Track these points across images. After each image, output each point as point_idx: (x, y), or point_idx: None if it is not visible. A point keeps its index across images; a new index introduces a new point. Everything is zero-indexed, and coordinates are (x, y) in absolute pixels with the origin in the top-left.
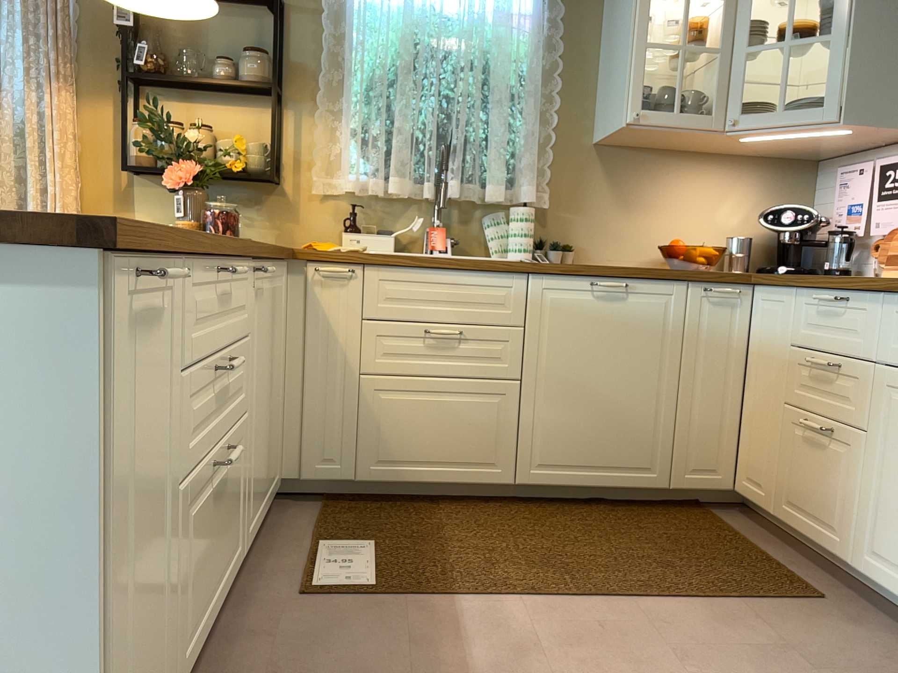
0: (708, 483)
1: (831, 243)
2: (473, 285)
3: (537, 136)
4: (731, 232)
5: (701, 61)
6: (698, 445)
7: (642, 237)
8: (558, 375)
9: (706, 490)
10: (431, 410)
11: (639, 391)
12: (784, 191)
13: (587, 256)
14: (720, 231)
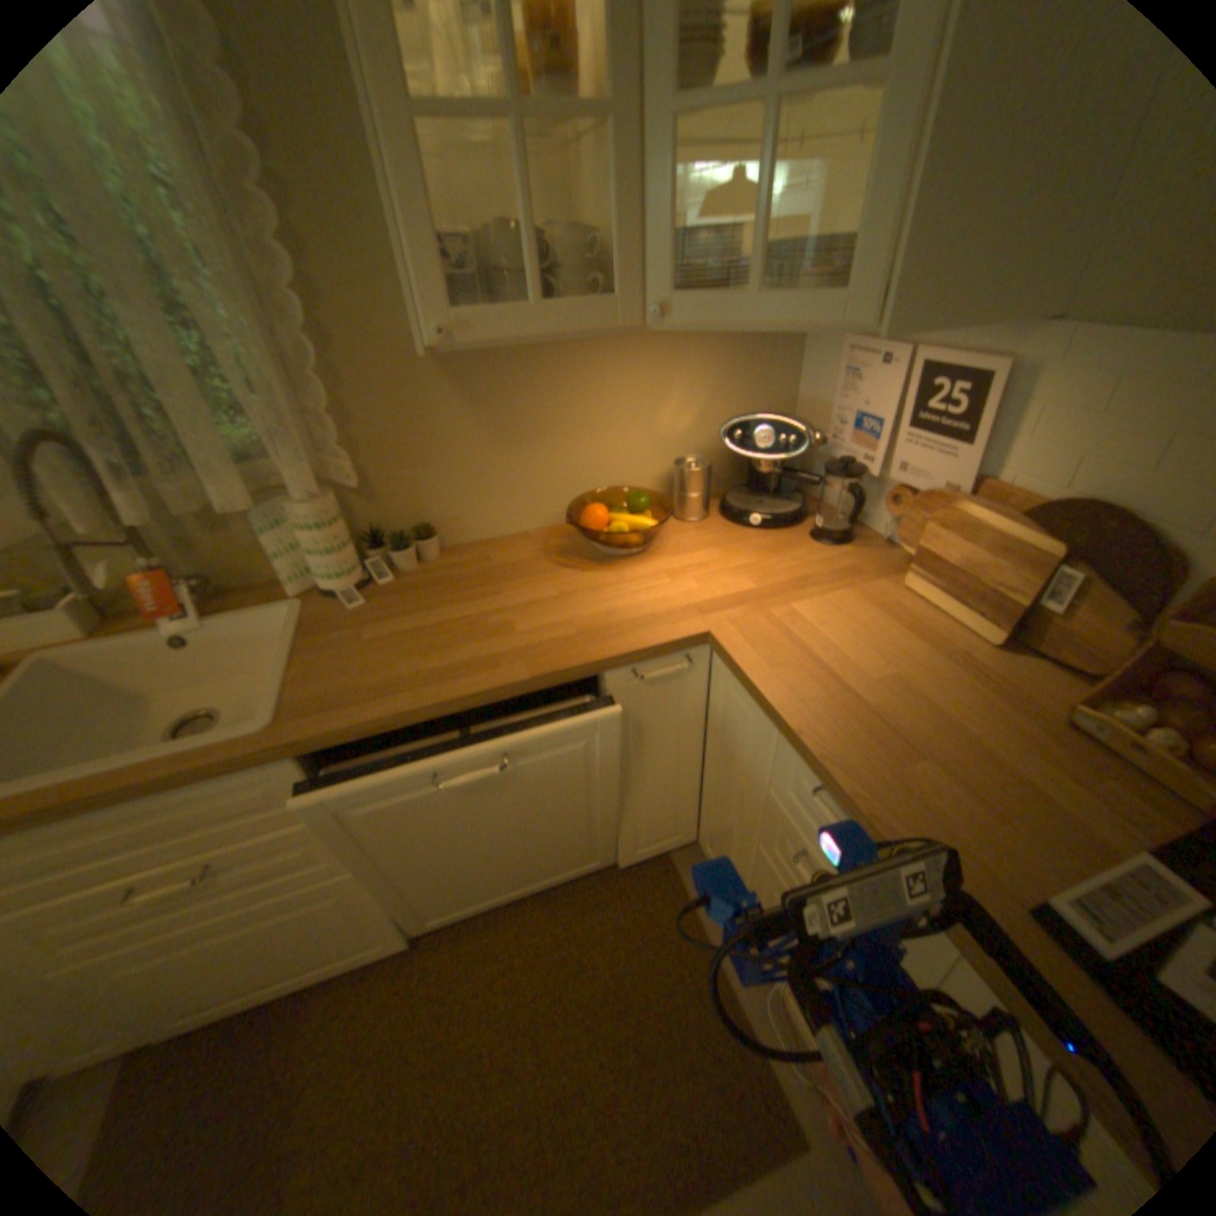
0: (665, 850)
1: (826, 480)
2: (182, 806)
3: (268, 358)
4: (680, 443)
5: (589, 116)
6: (649, 826)
7: (545, 483)
8: (419, 843)
9: (662, 855)
10: (223, 951)
11: (554, 813)
12: (757, 362)
13: (464, 531)
14: (664, 446)
